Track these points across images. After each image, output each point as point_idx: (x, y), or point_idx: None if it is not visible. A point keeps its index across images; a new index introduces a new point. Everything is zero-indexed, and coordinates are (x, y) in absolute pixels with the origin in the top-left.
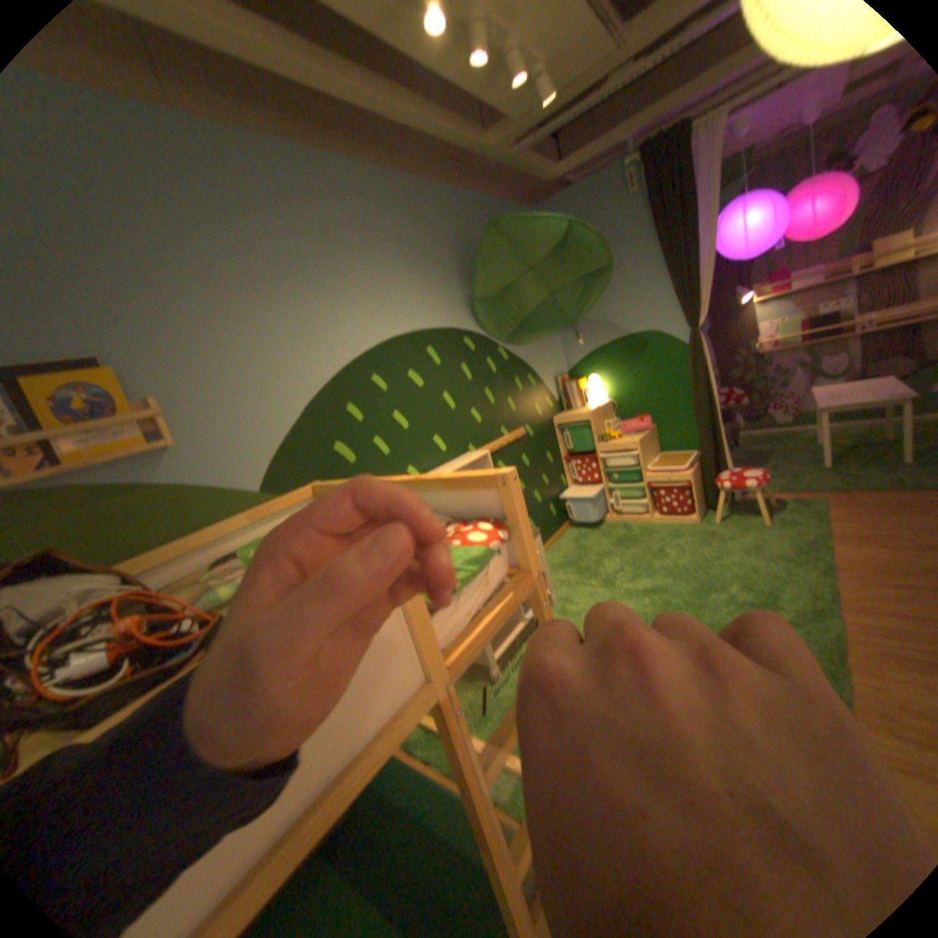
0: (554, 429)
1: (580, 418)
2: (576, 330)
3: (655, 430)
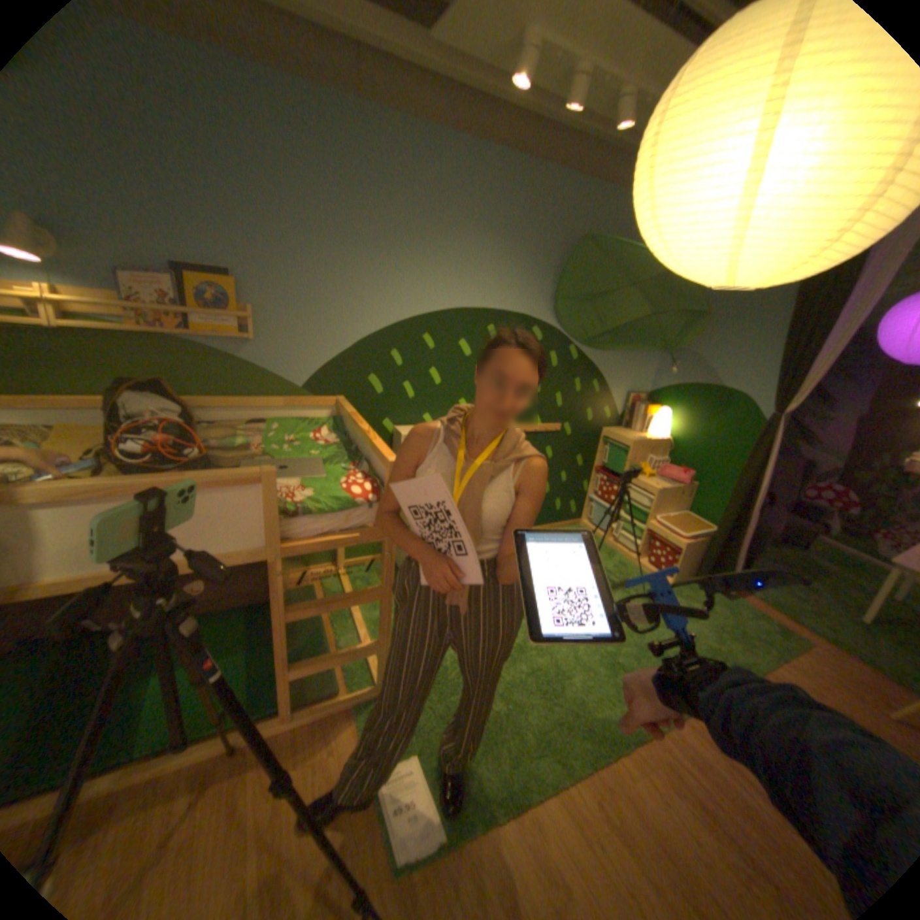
0: (598, 441)
1: (623, 443)
2: (675, 359)
3: (693, 491)
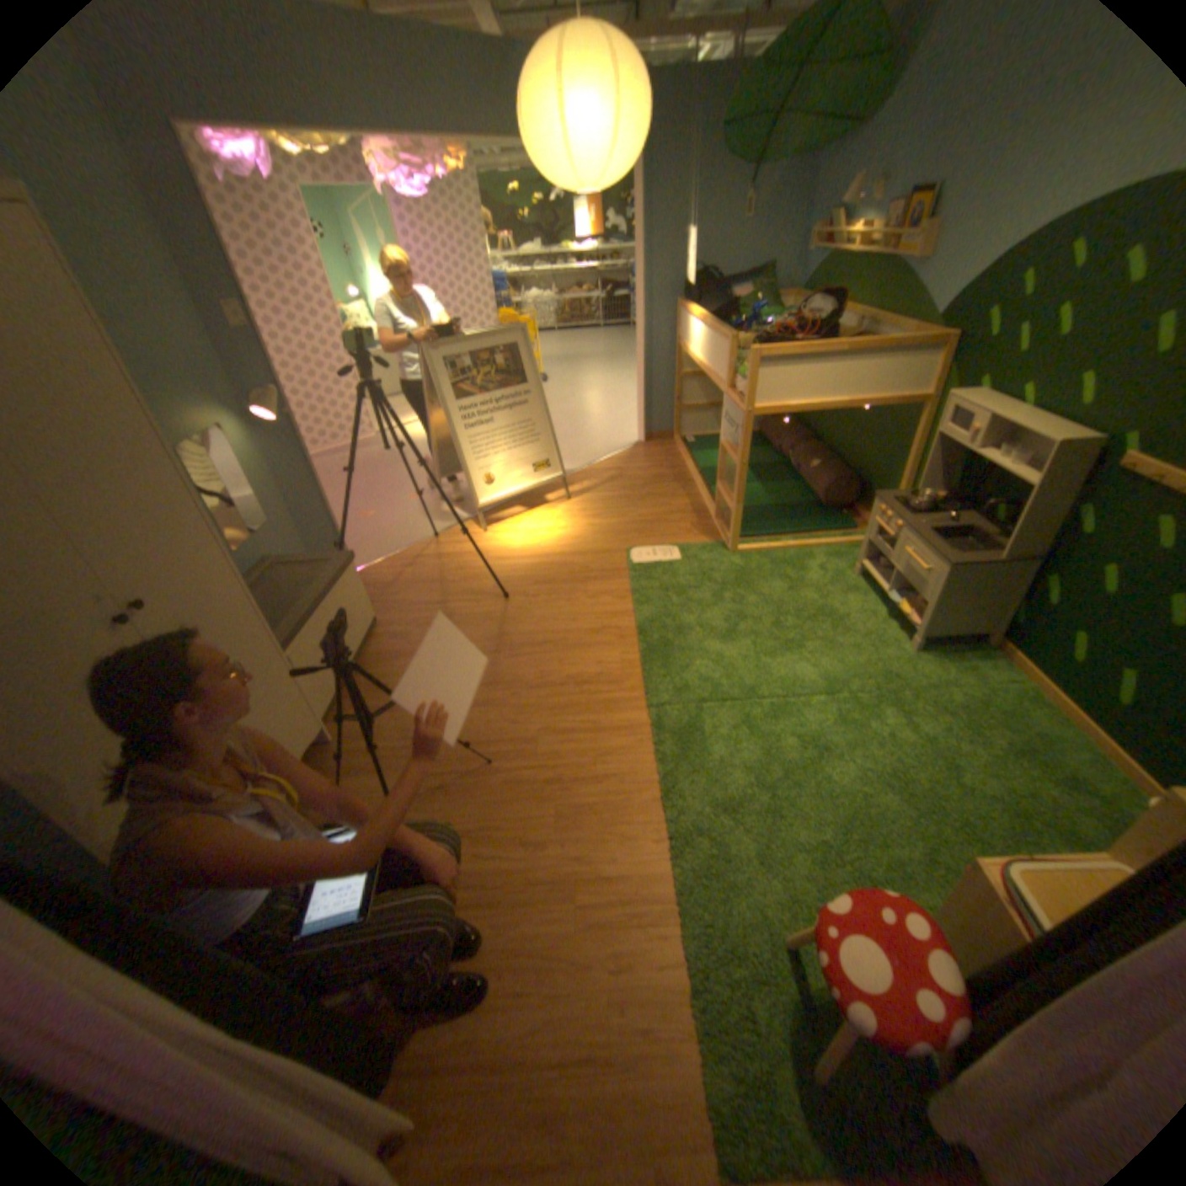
0: None
1: None
2: None
3: None
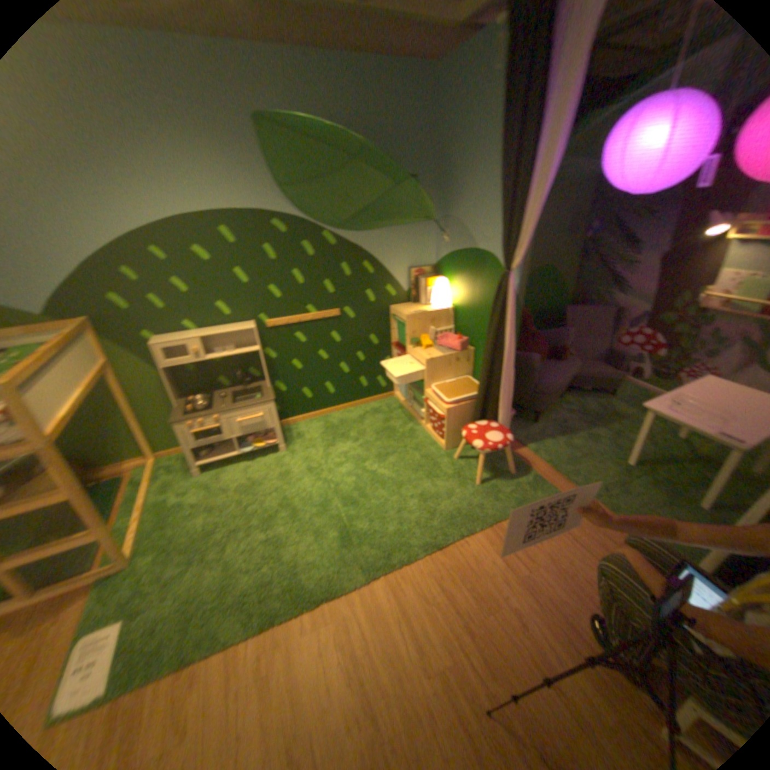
0: (387, 318)
1: (401, 318)
2: (445, 226)
3: (470, 355)
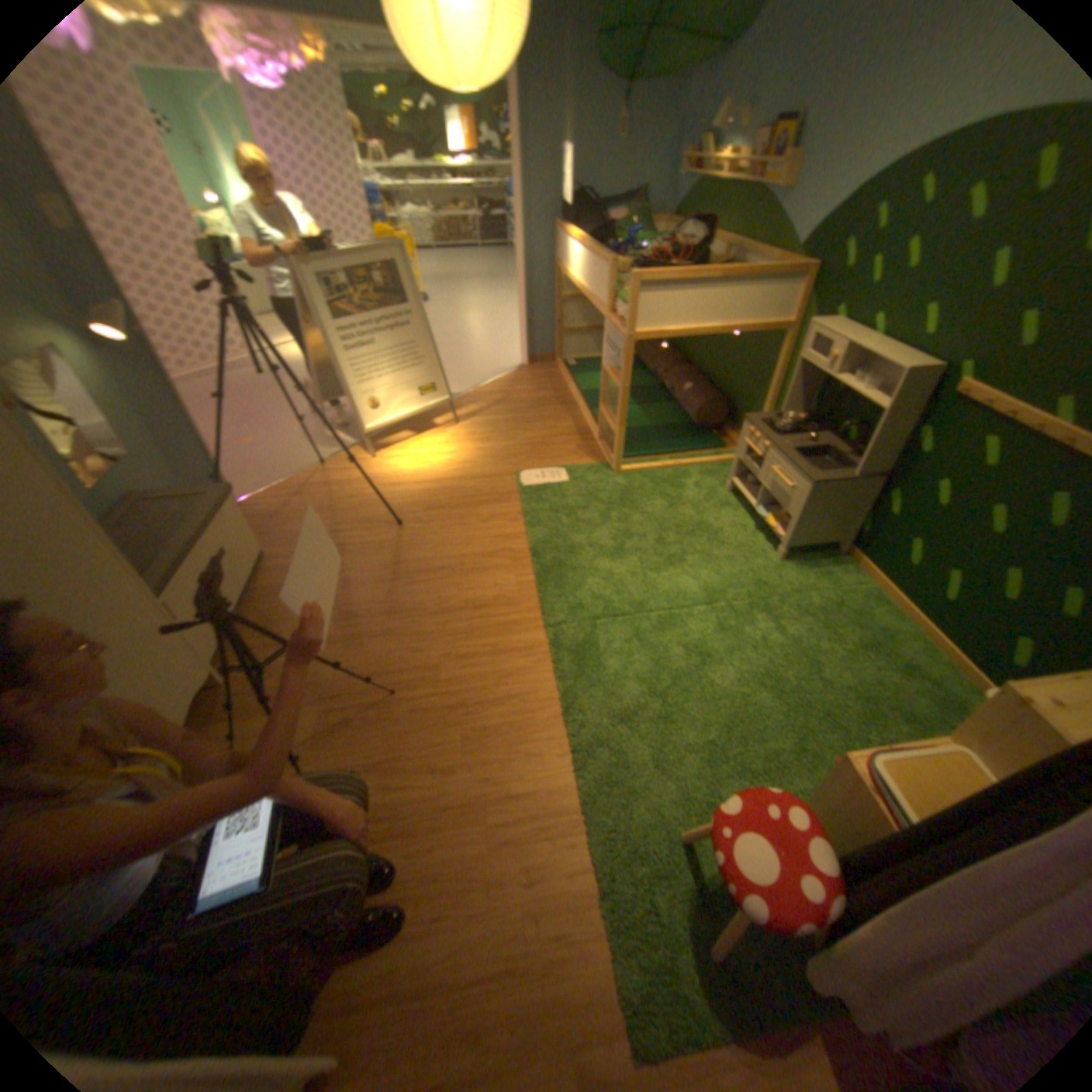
0: None
1: None
2: None
3: None
